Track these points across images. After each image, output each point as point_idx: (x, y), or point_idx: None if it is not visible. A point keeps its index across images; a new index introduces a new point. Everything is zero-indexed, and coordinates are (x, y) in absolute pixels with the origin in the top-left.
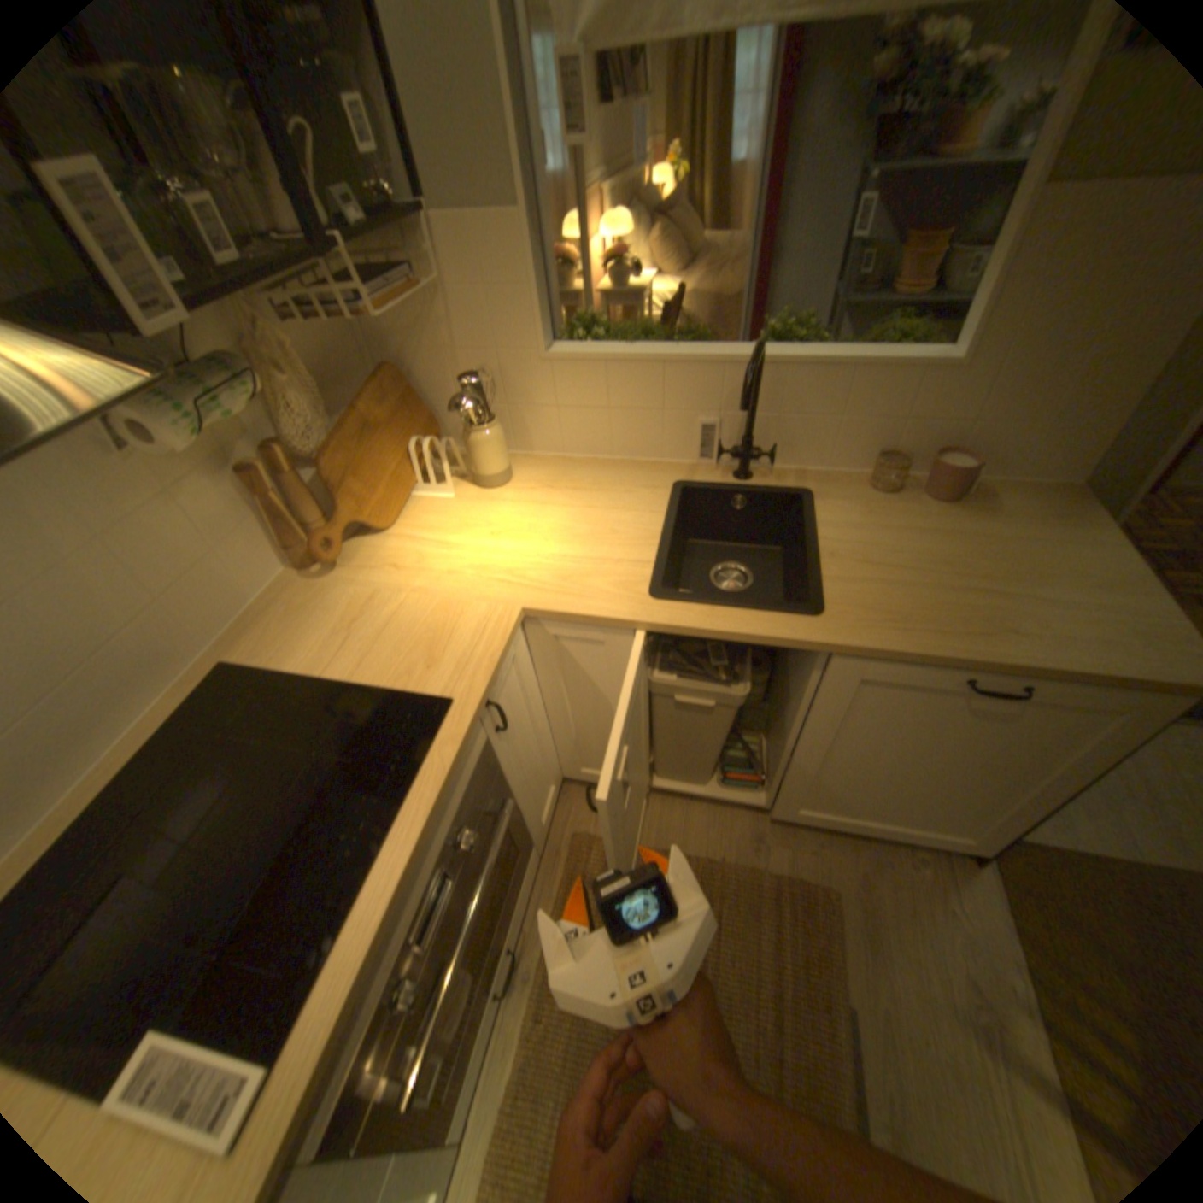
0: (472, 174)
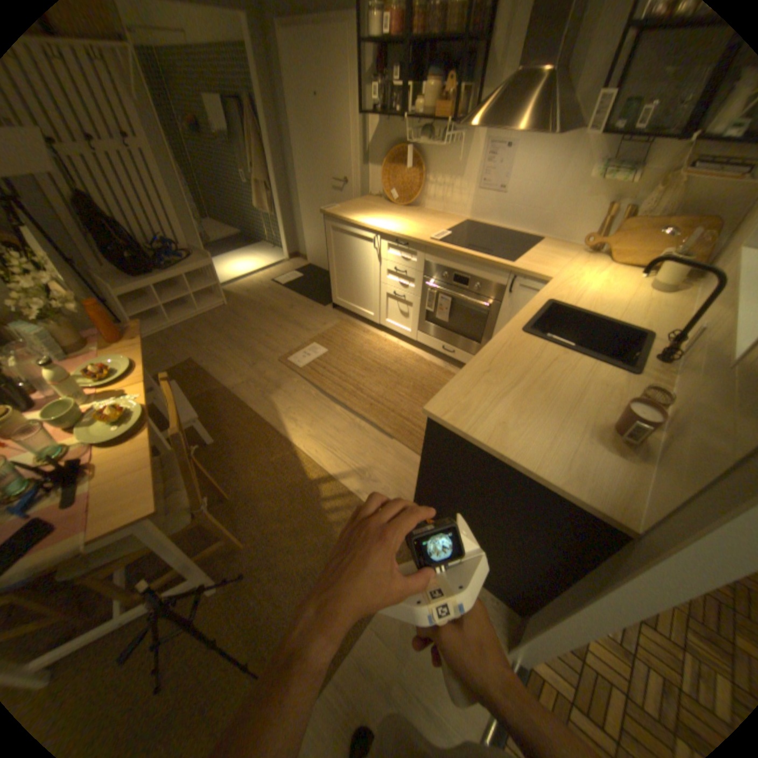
0: None
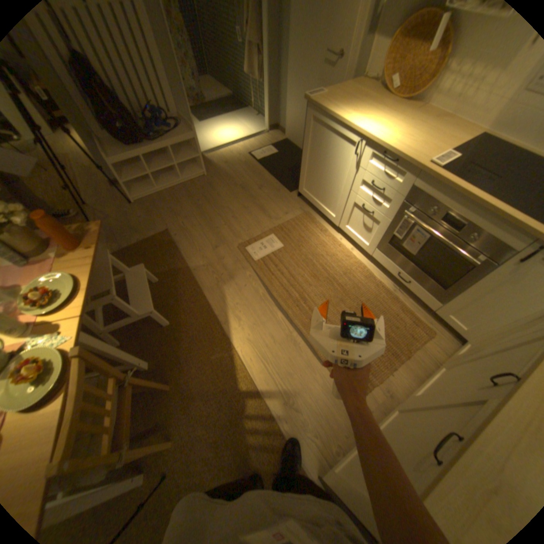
0: None
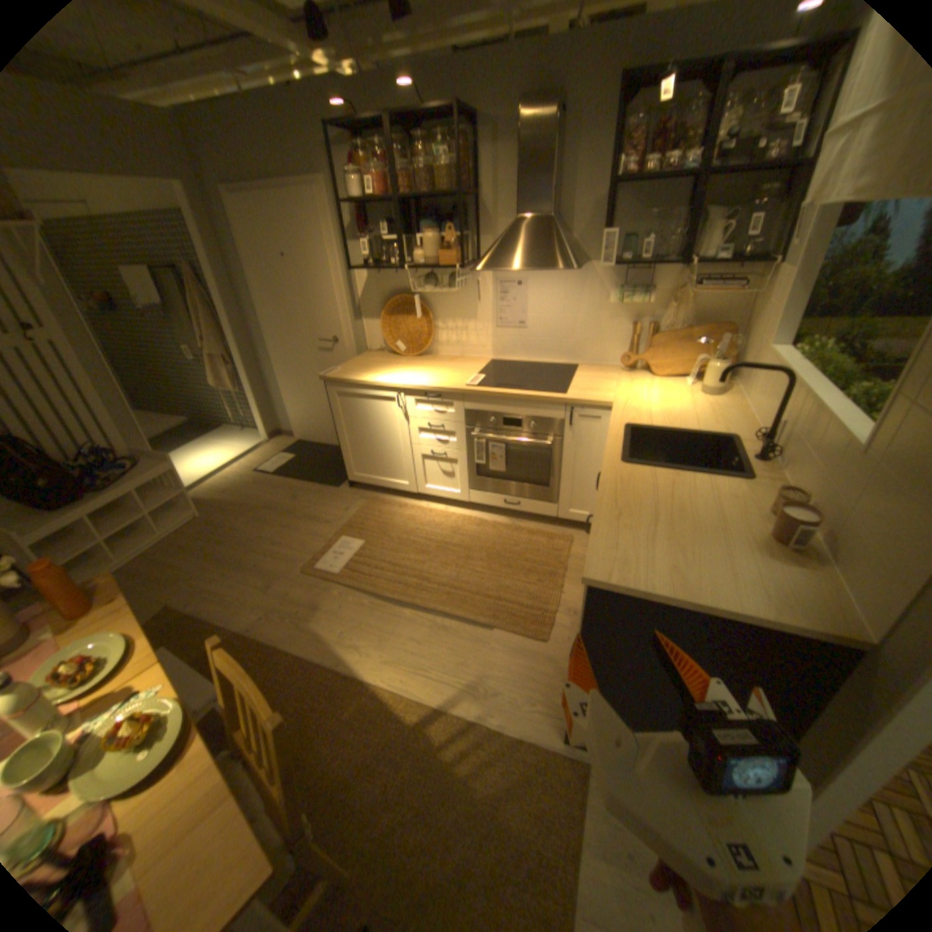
0: (797, 251)
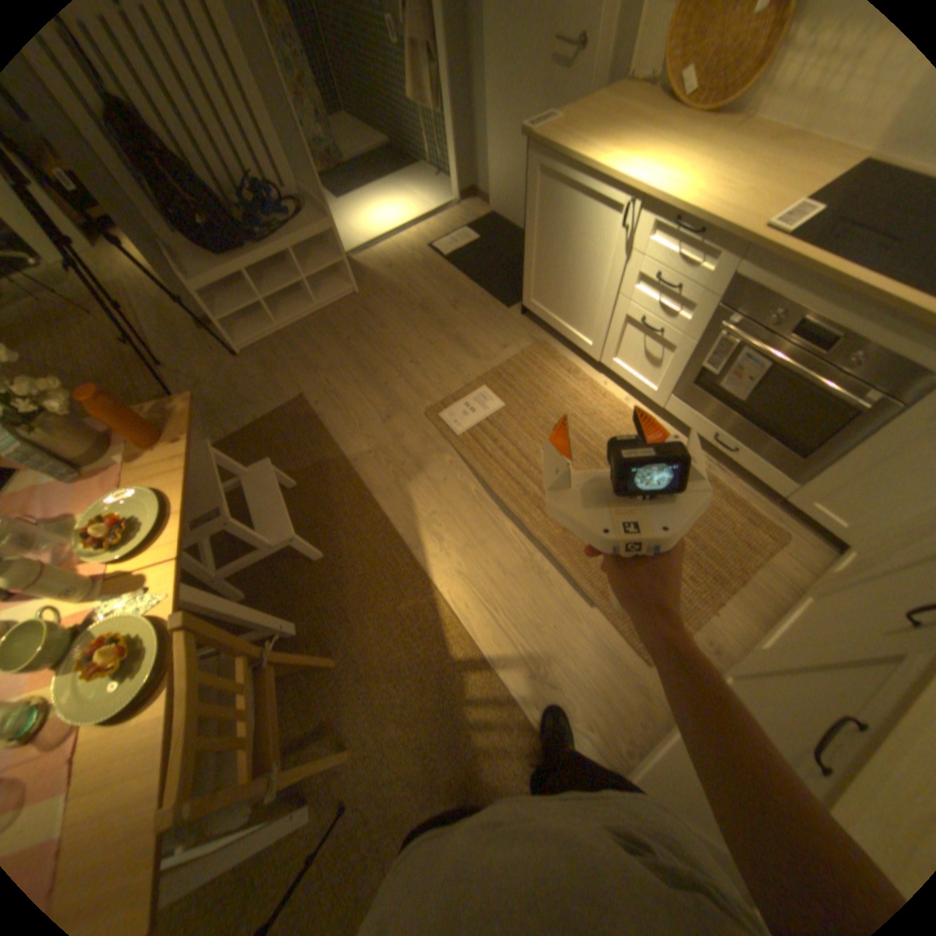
0: None
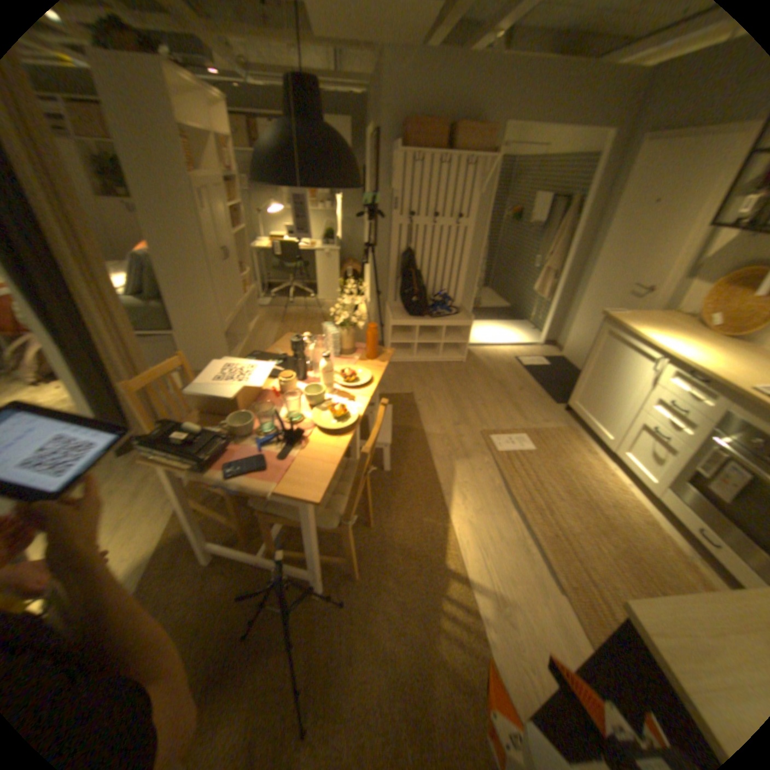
0: None
